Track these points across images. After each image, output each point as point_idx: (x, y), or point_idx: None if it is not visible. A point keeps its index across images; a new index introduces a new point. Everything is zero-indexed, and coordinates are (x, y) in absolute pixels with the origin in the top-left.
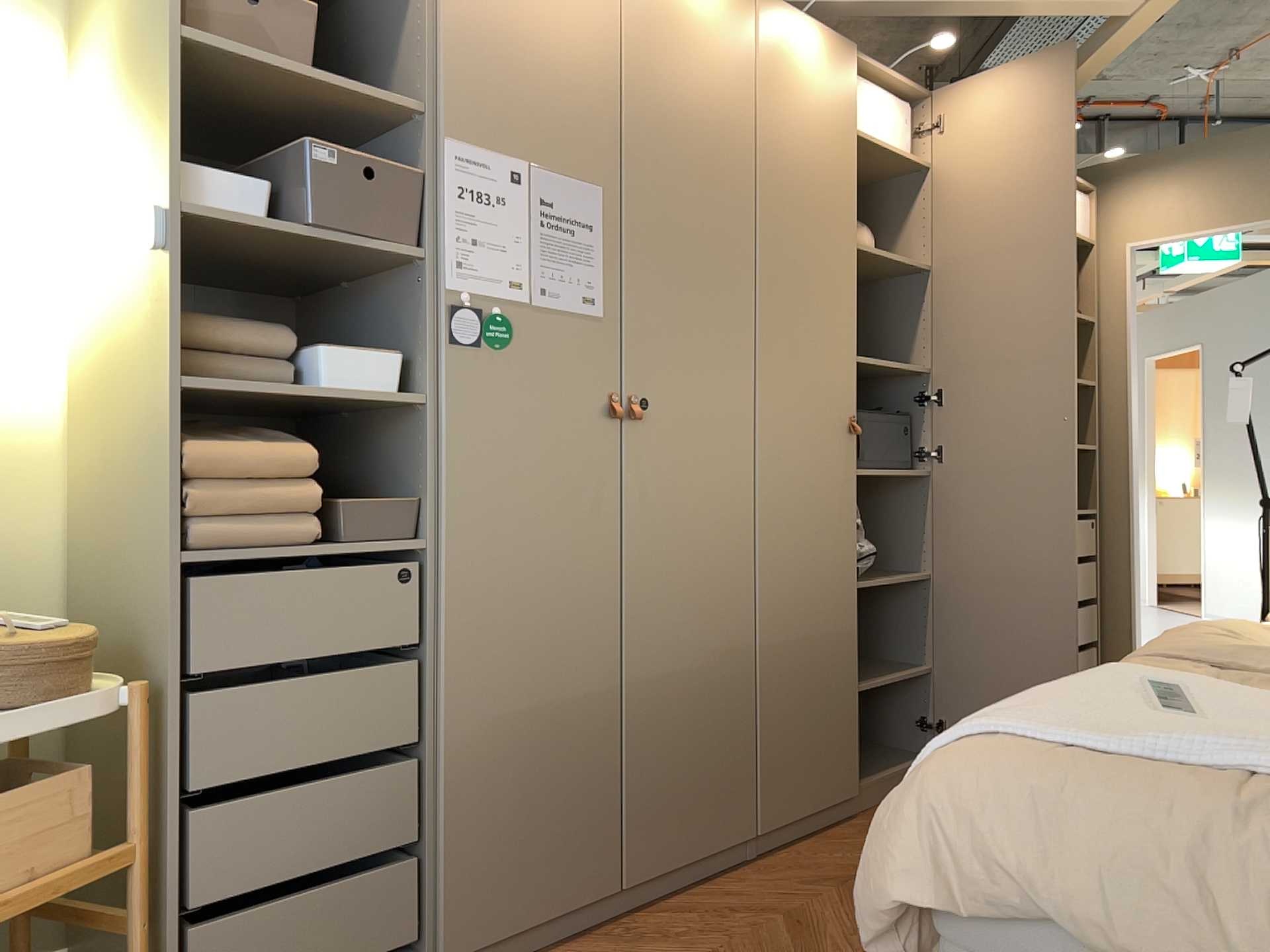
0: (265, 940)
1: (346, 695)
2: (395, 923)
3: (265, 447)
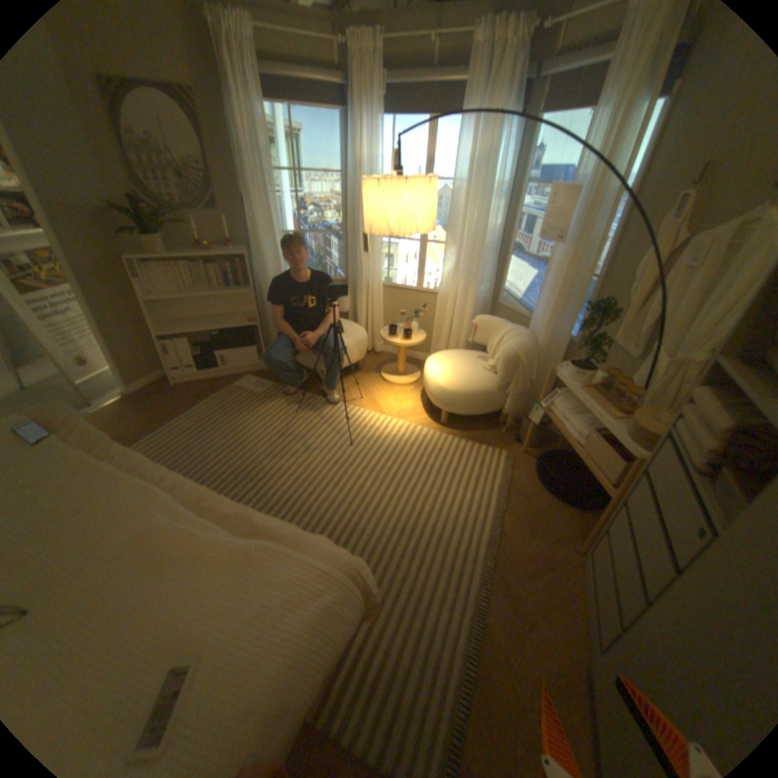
0: (605, 569)
1: (657, 545)
2: (607, 635)
3: (723, 411)
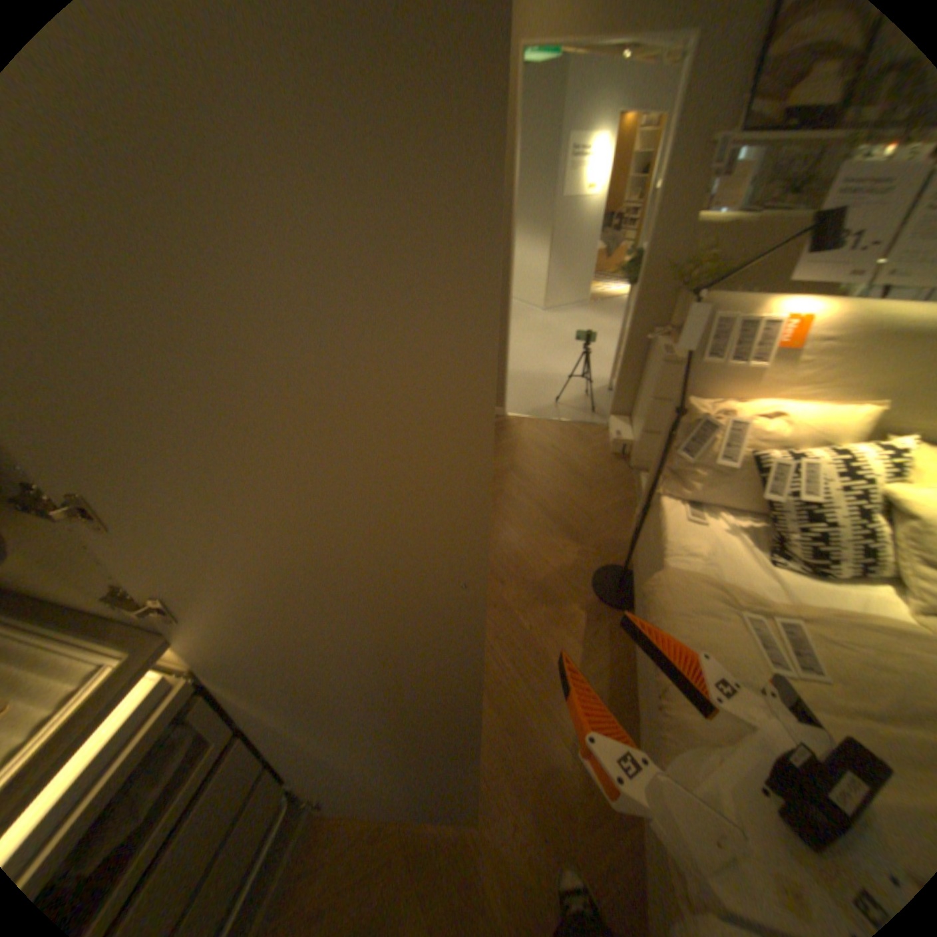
0: None
1: None
2: None
3: None
